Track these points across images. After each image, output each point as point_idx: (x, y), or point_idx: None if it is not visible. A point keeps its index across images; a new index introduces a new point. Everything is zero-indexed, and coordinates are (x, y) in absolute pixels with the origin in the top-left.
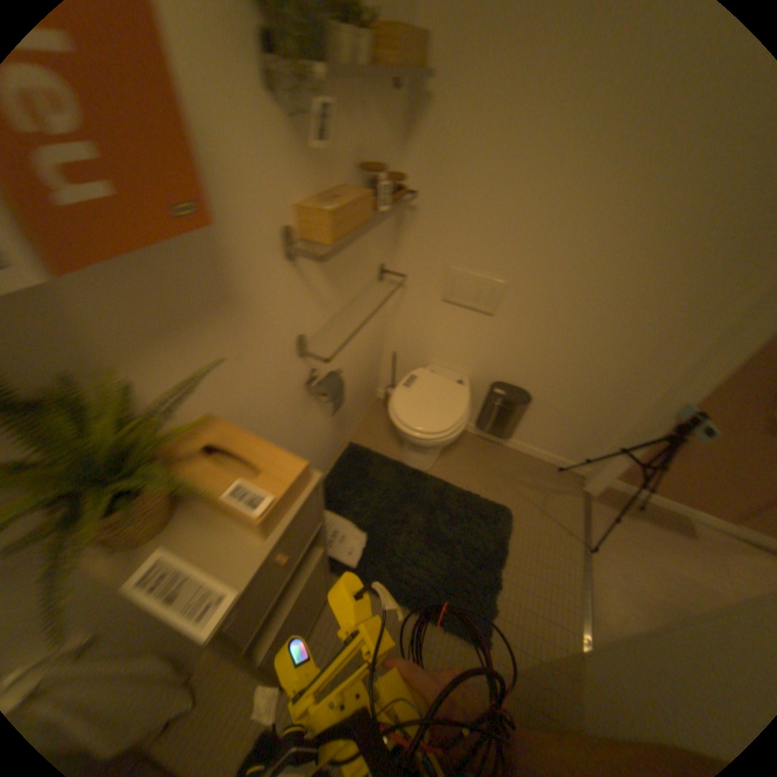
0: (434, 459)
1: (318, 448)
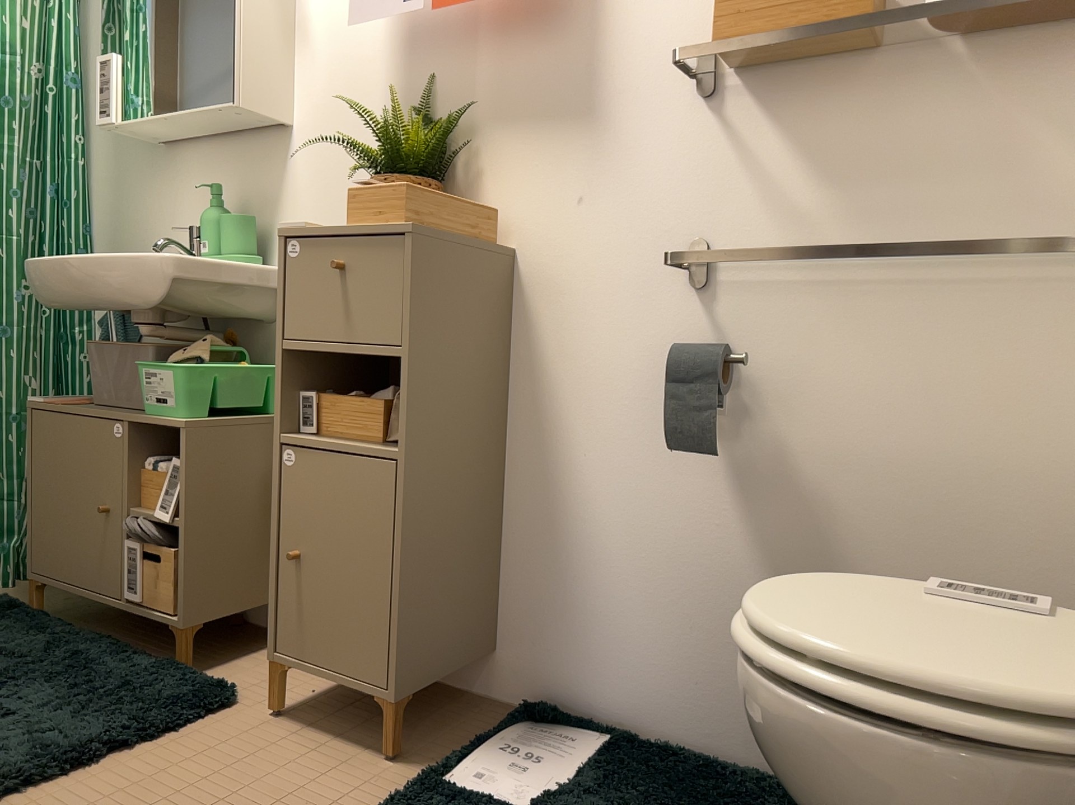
0: None
1: (699, 598)
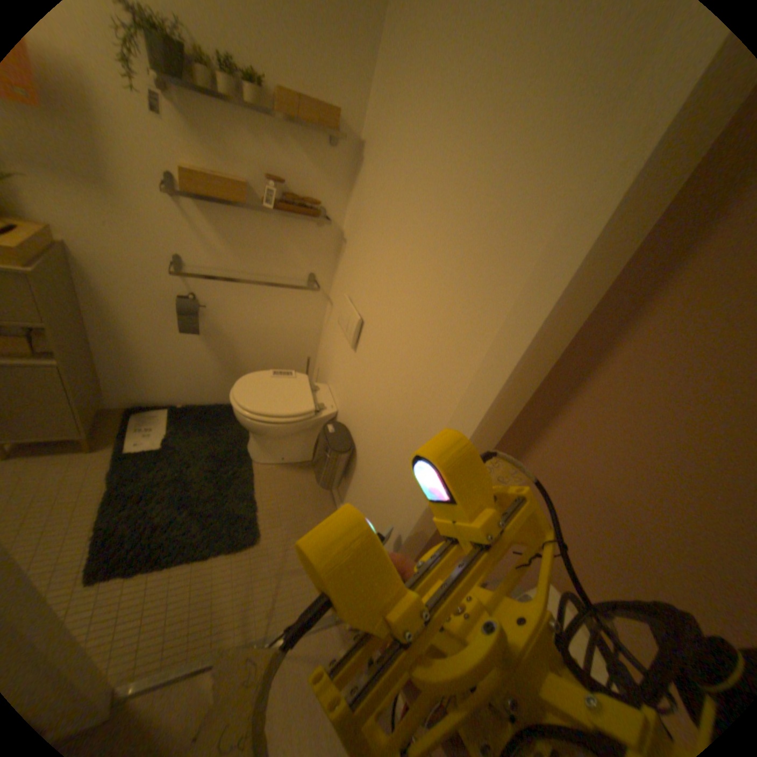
0: (268, 457)
1: (193, 369)
